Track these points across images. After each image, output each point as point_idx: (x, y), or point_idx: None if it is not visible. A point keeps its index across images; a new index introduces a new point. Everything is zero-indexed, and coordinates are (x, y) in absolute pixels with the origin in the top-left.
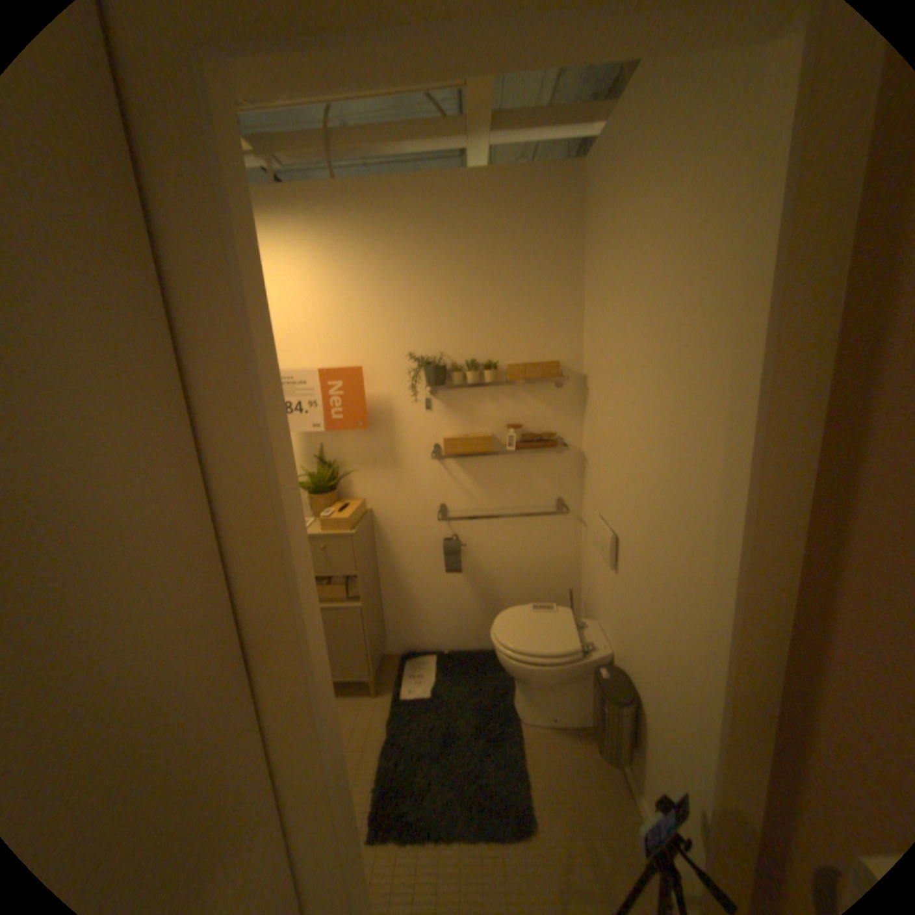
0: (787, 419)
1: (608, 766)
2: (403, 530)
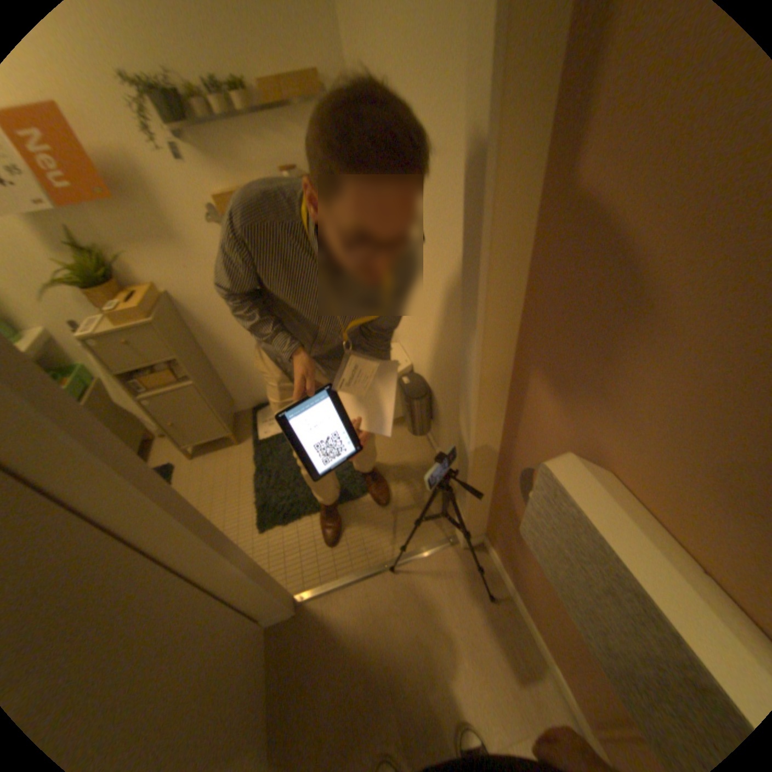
0: (523, 96)
1: (415, 435)
2: (209, 306)
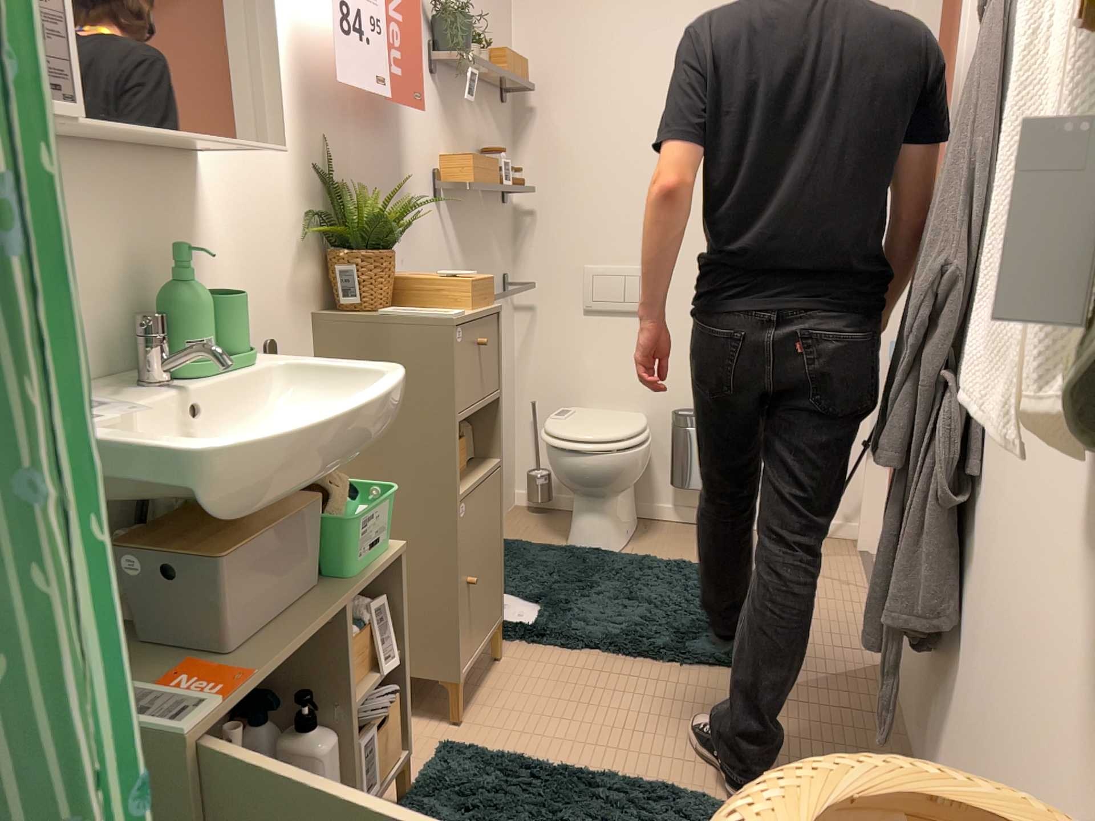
0: None
1: (684, 529)
2: None
